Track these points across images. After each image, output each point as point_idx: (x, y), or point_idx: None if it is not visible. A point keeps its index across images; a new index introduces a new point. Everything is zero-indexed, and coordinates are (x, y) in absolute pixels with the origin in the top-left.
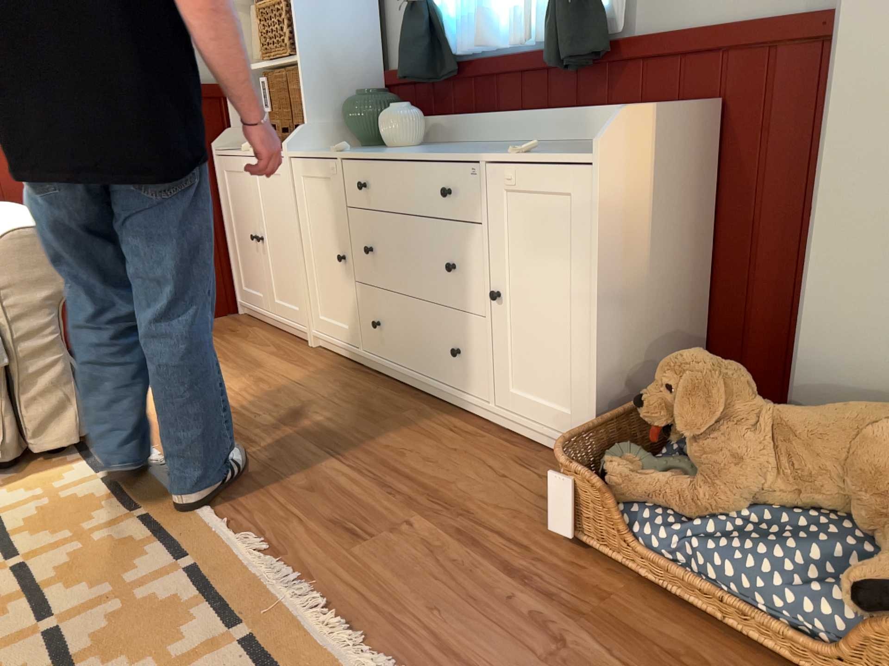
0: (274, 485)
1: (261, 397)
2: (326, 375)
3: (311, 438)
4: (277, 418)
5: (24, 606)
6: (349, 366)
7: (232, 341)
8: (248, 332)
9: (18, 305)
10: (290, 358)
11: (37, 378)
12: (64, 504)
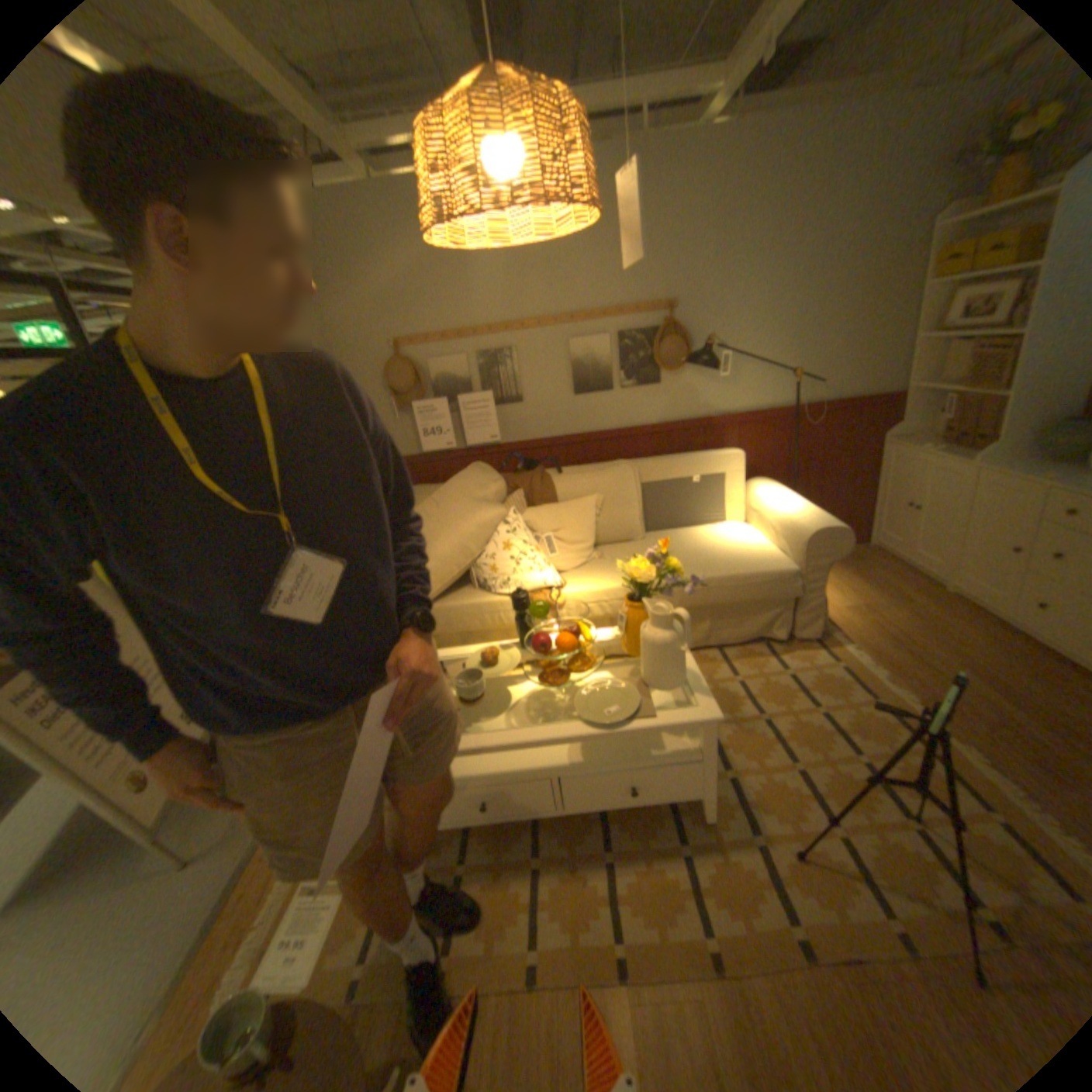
0: (972, 715)
1: (925, 631)
2: (974, 624)
3: (987, 683)
4: (948, 656)
5: (843, 742)
6: (994, 621)
7: (875, 570)
8: (885, 565)
9: (812, 566)
10: (934, 600)
11: (808, 603)
12: (828, 679)
